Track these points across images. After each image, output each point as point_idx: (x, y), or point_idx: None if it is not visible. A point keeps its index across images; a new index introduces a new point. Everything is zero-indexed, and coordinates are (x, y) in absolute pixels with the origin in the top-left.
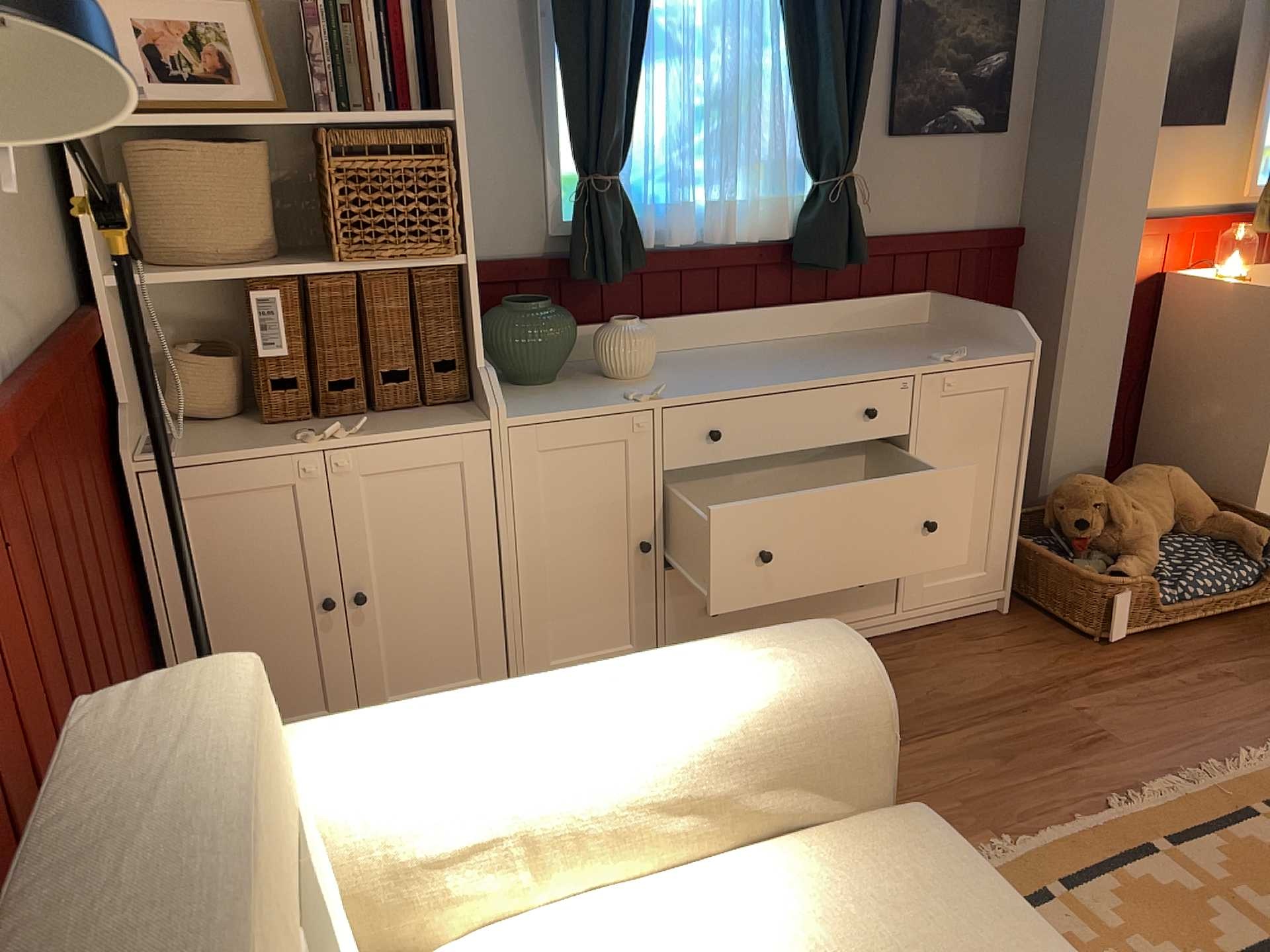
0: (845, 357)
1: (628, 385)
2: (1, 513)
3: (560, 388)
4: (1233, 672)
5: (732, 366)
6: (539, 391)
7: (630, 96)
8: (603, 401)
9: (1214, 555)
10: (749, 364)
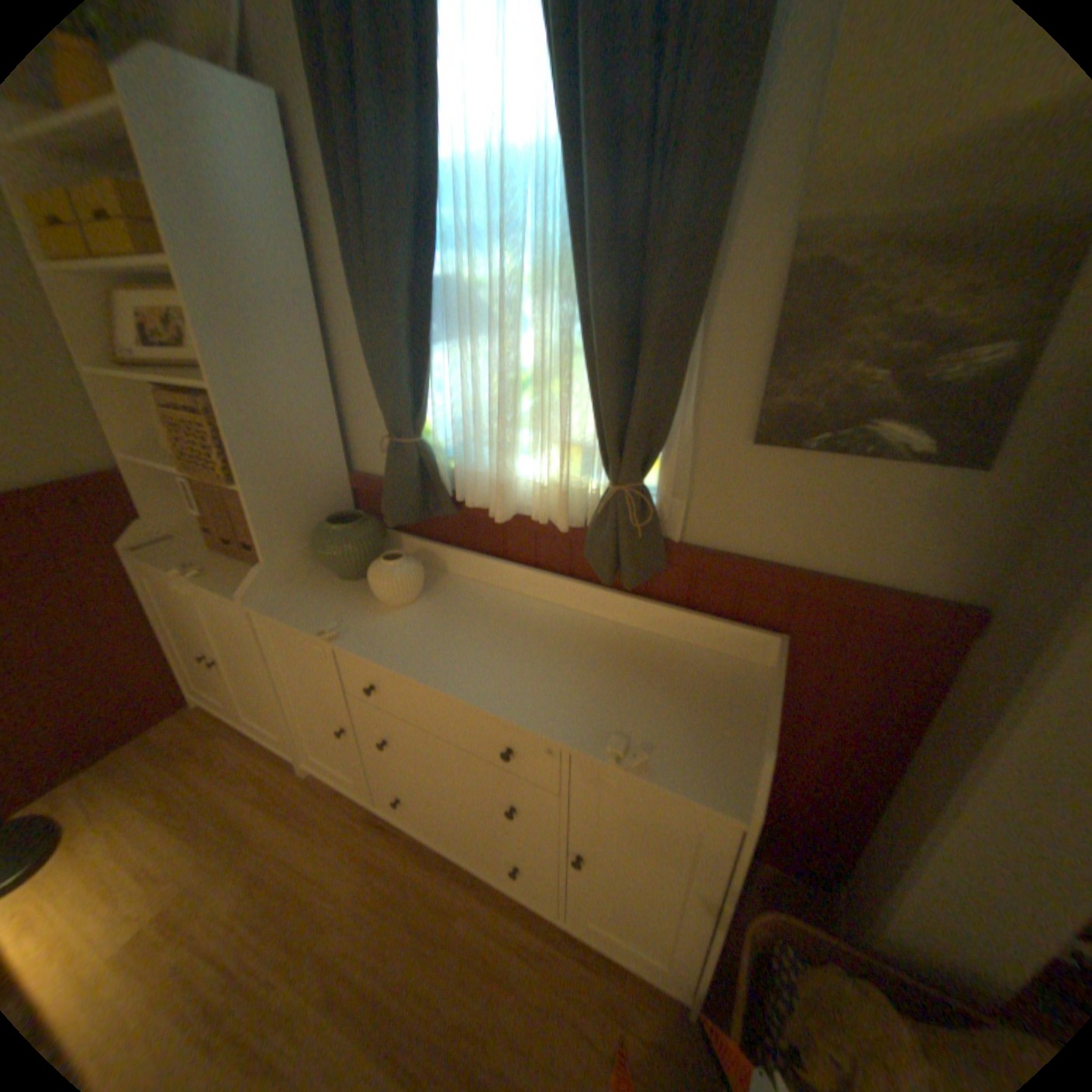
0: (563, 672)
1: (369, 609)
2: None
3: (343, 588)
4: None
5: (468, 627)
6: (331, 585)
7: (417, 367)
8: (314, 619)
9: None
10: (484, 632)
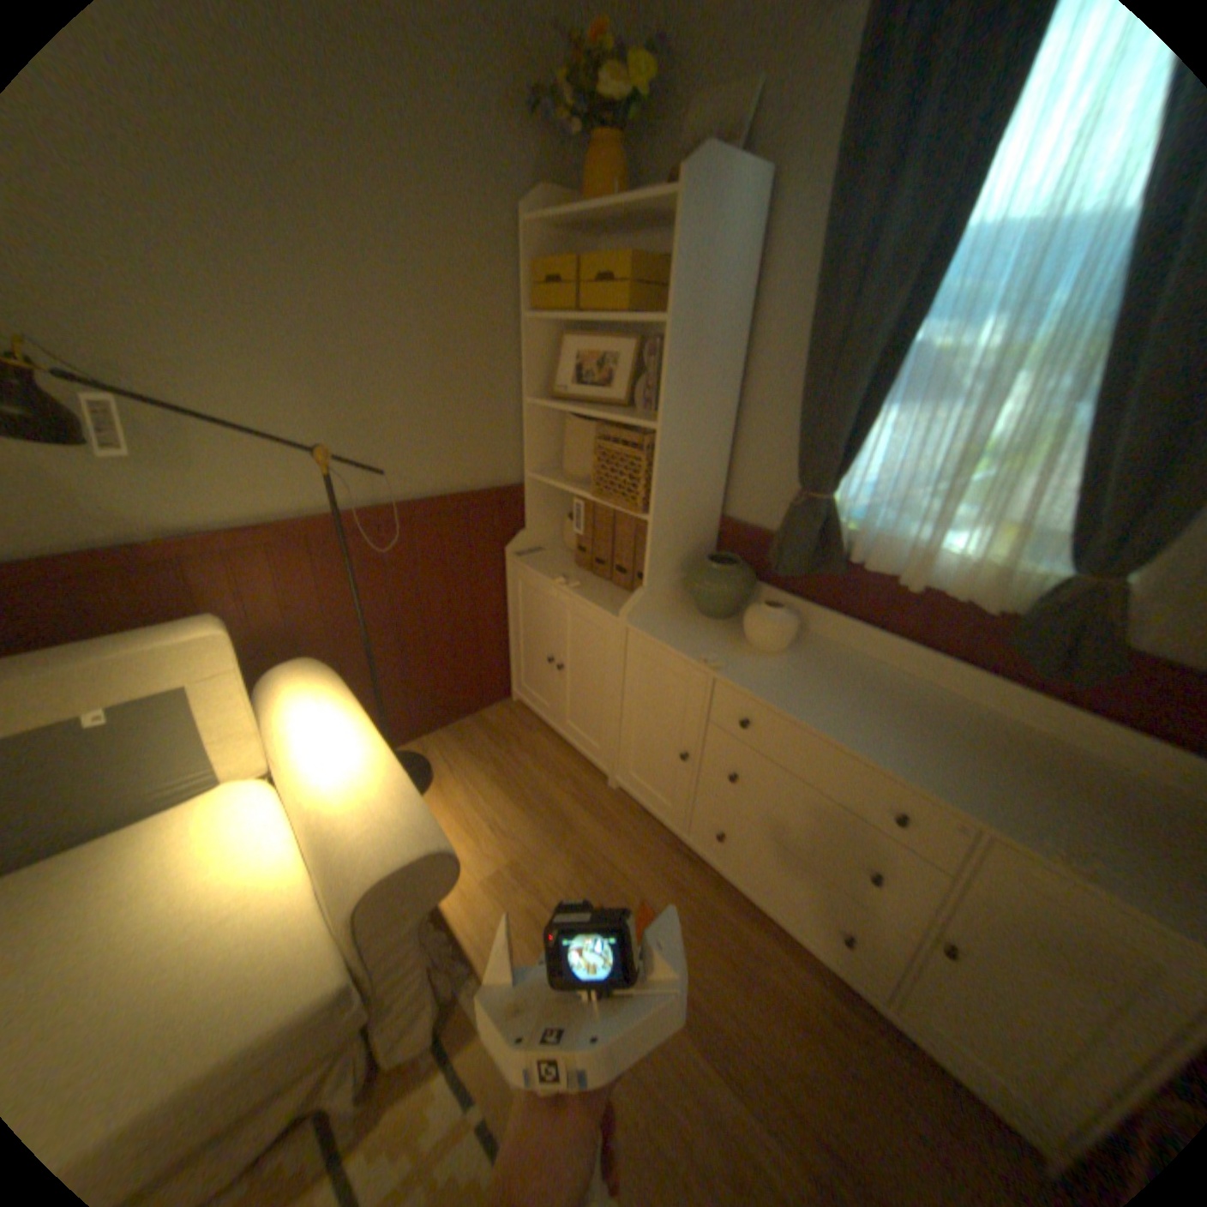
0: (969, 757)
1: (741, 649)
2: (331, 550)
3: (709, 624)
4: None
5: (847, 688)
6: (697, 619)
7: (860, 428)
8: (694, 647)
9: None
10: (866, 696)
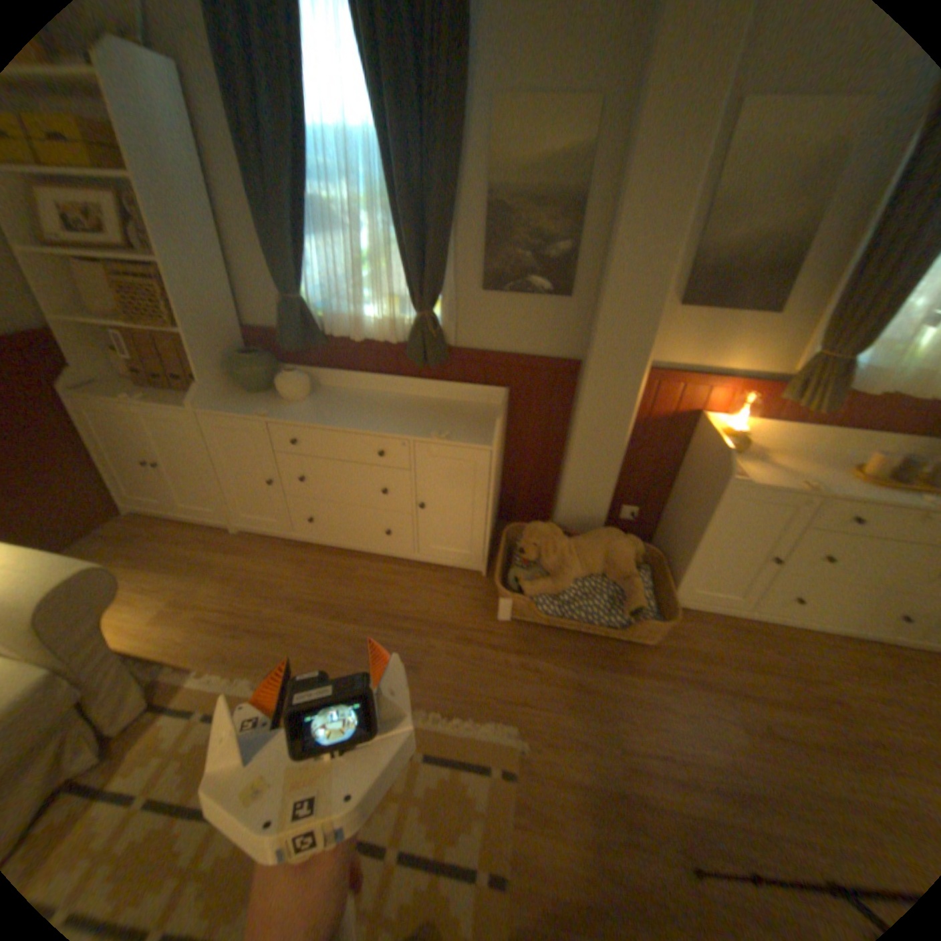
0: (404, 416)
1: (281, 404)
2: None
3: (257, 397)
4: (546, 670)
5: (346, 406)
6: (247, 396)
7: (298, 252)
8: (248, 410)
9: (611, 598)
10: (356, 407)
